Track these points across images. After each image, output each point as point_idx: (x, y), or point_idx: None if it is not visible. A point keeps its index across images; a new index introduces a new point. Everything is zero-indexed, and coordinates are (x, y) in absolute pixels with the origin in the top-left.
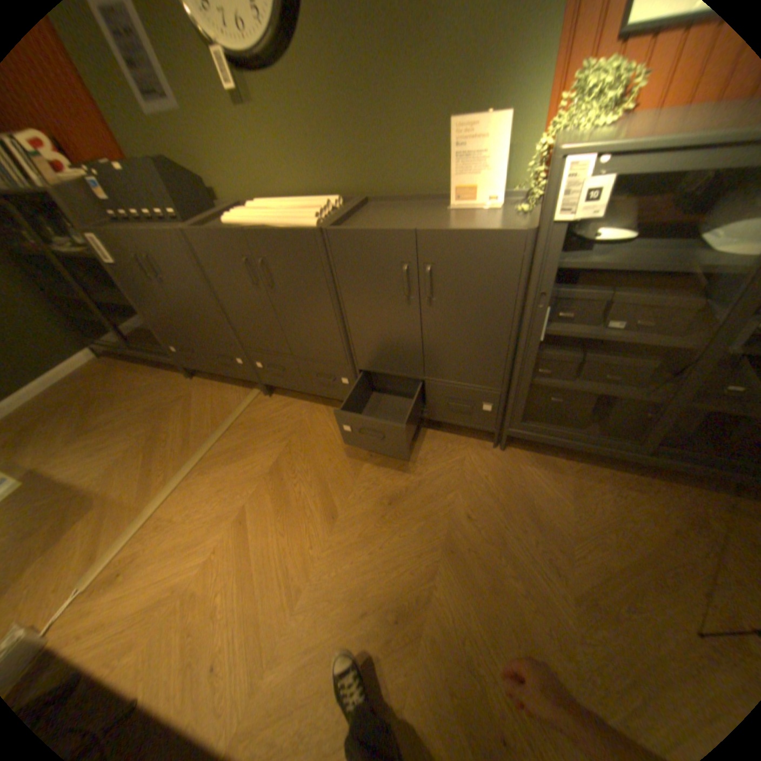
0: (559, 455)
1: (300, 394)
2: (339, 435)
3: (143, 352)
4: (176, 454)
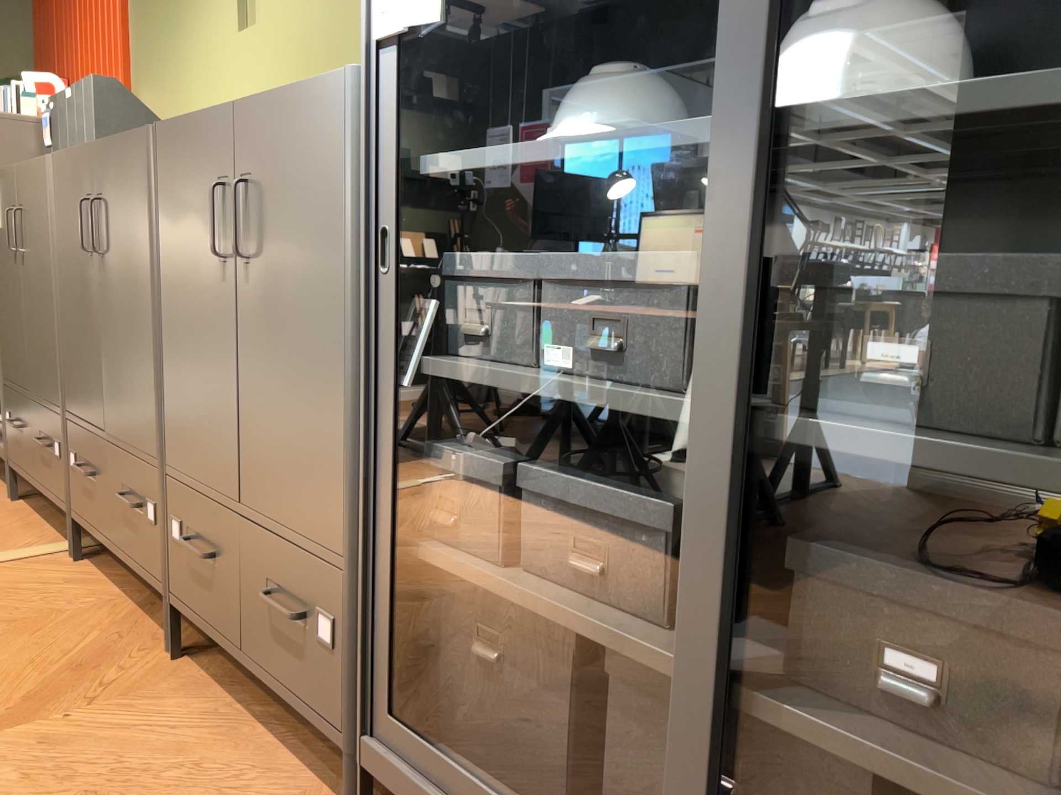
0: None
1: (130, 575)
2: (74, 661)
3: None
4: None
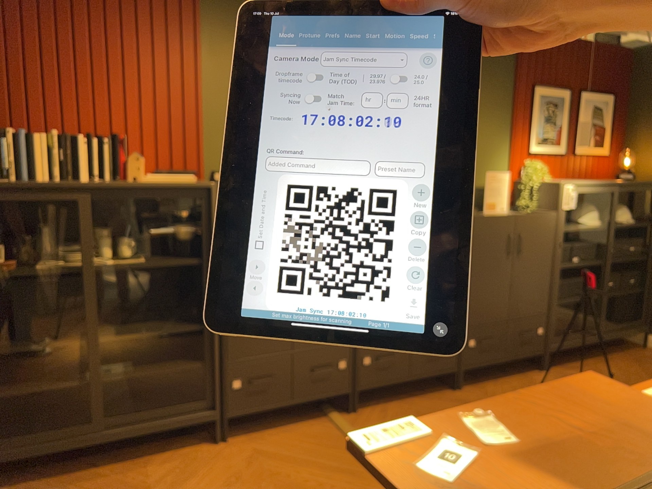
0: (568, 363)
1: (377, 401)
2: None
3: (135, 425)
4: (357, 486)
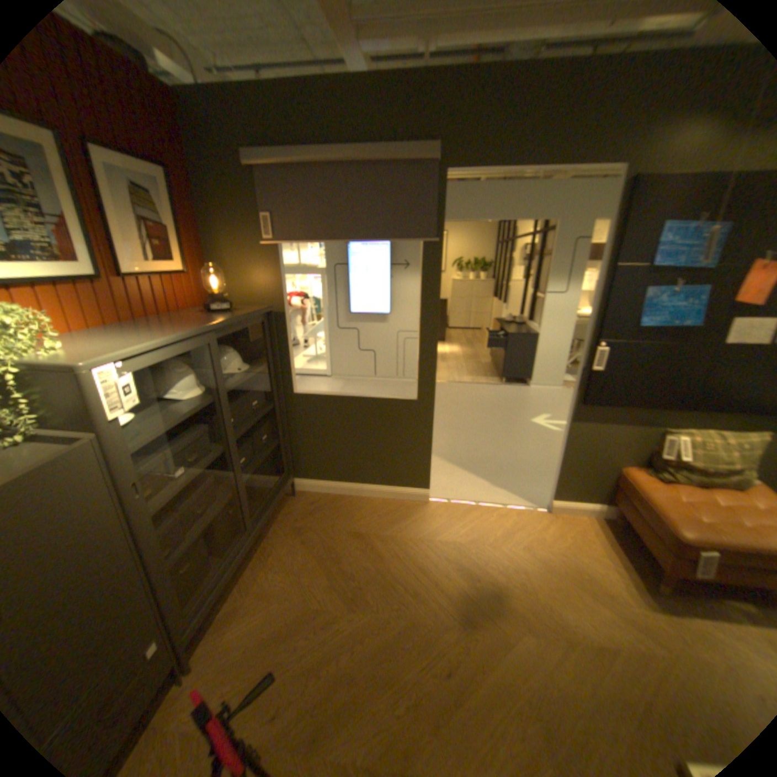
0: (216, 607)
1: None
2: None
3: None
4: None
